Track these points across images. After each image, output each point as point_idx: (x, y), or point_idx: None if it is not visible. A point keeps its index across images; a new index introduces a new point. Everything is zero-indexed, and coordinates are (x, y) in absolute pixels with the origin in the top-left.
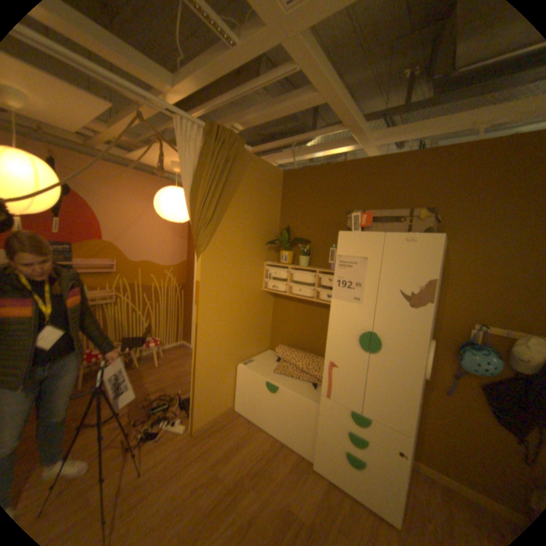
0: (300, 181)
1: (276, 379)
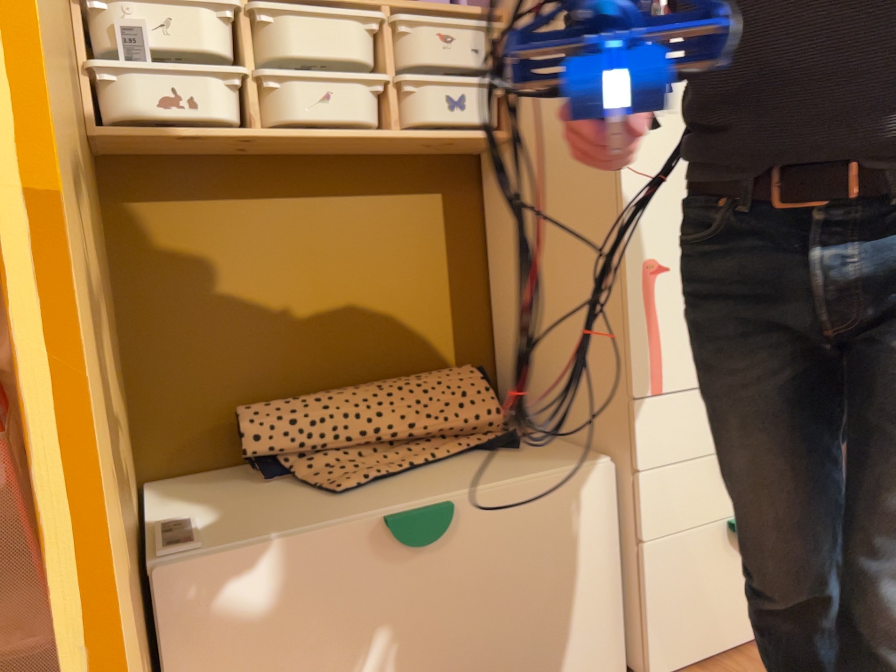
0: None
1: (387, 497)
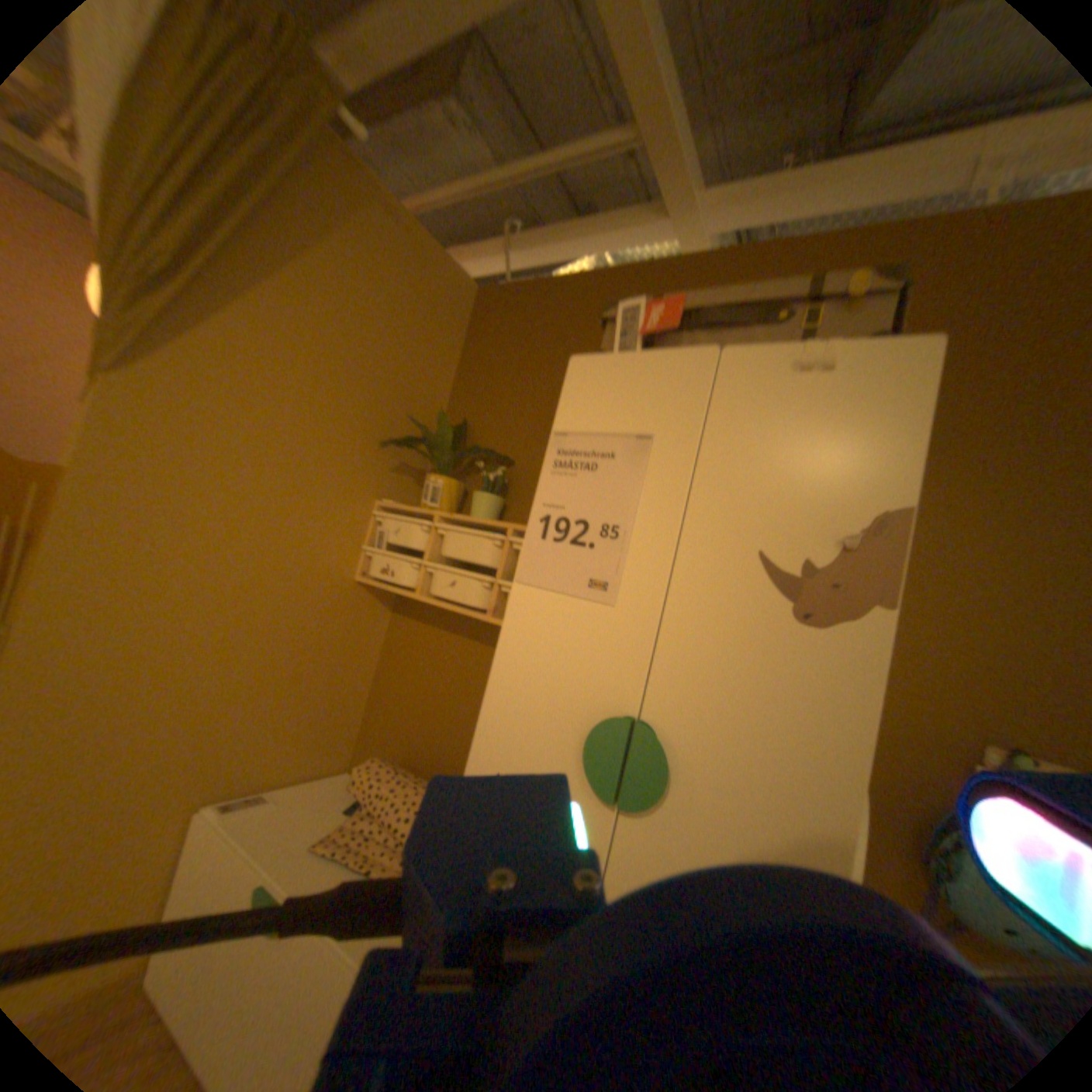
0: (513, 311)
1: (304, 878)
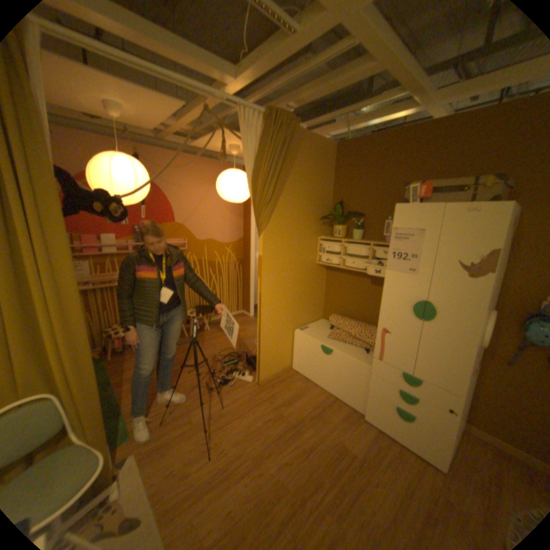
0: (354, 151)
1: (330, 342)
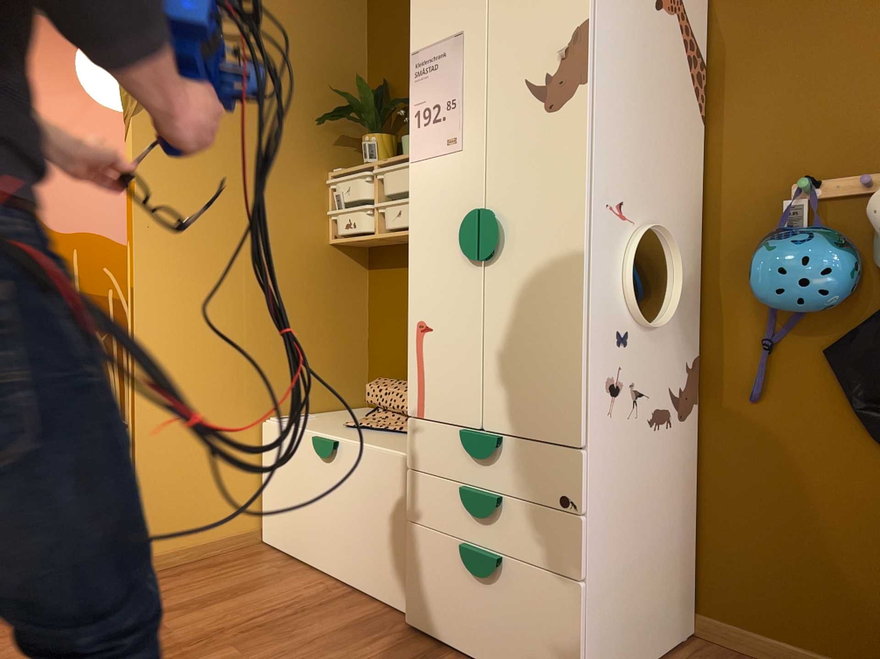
0: None
1: (339, 431)
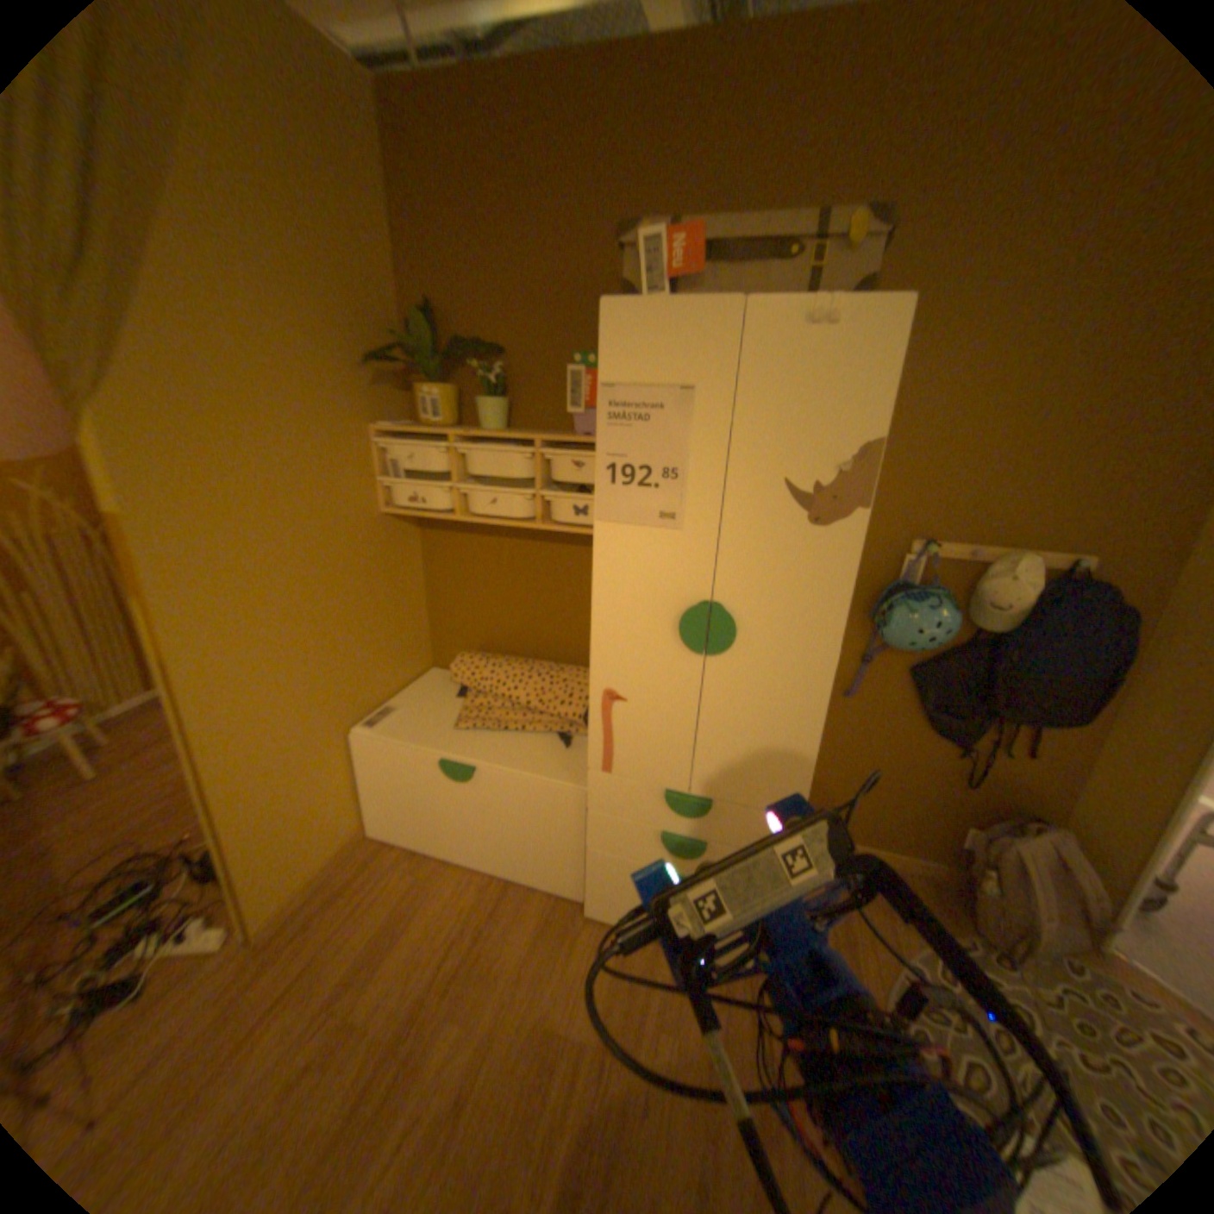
0: (437, 123)
1: (463, 746)
